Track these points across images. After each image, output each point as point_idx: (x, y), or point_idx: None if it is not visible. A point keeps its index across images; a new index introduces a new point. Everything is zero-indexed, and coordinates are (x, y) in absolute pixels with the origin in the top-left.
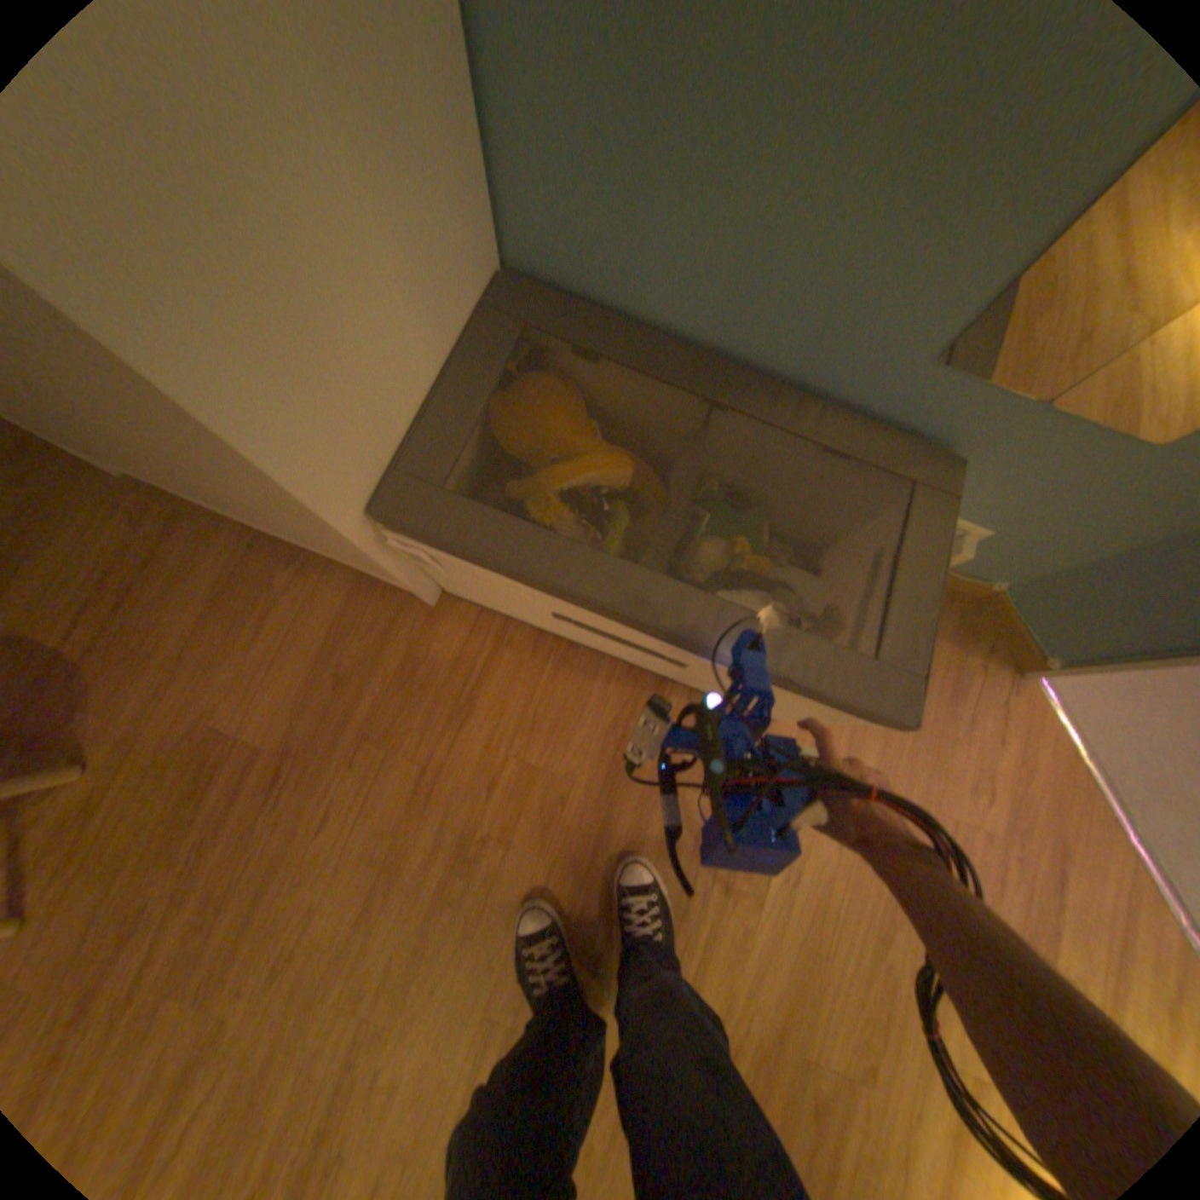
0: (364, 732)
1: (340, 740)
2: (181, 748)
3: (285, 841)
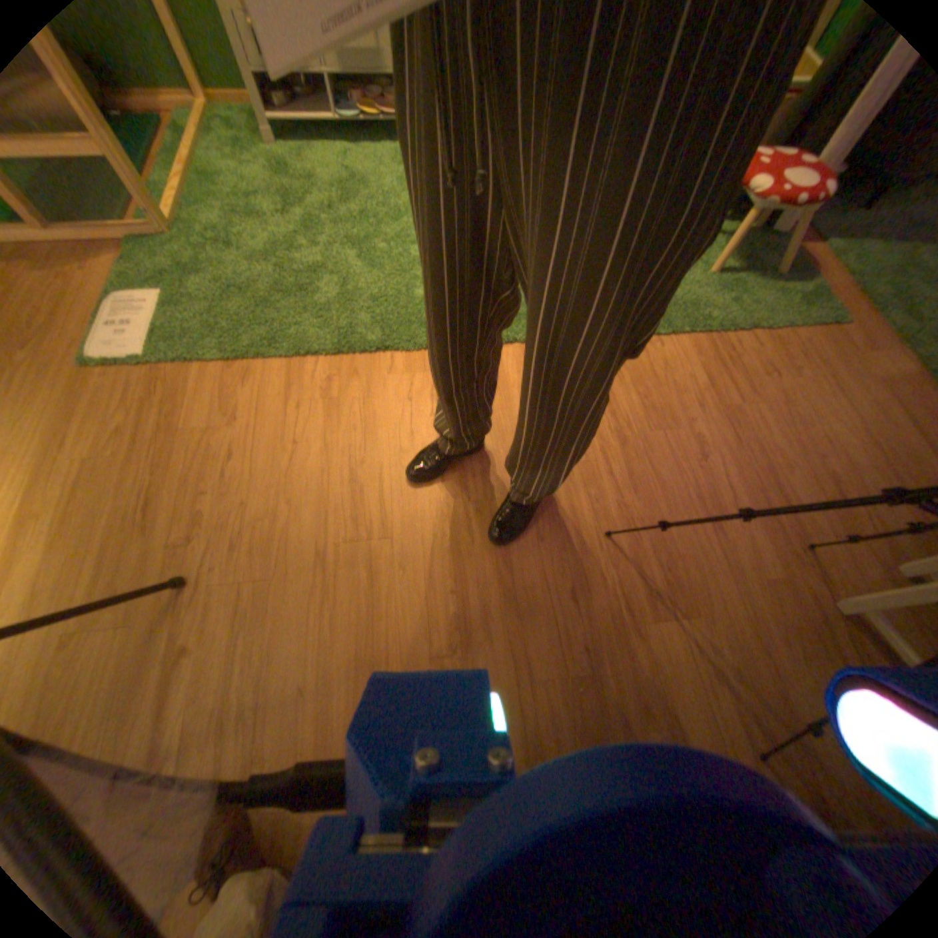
0: (593, 681)
1: (604, 663)
2: (699, 592)
3: (585, 572)
